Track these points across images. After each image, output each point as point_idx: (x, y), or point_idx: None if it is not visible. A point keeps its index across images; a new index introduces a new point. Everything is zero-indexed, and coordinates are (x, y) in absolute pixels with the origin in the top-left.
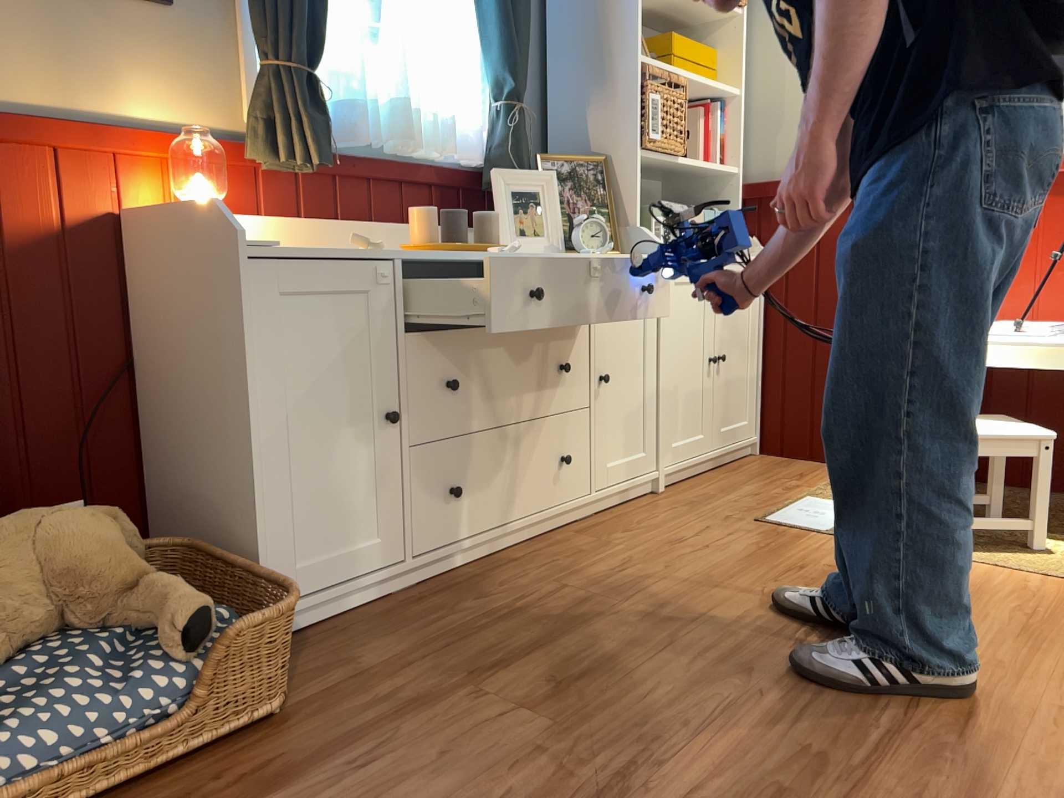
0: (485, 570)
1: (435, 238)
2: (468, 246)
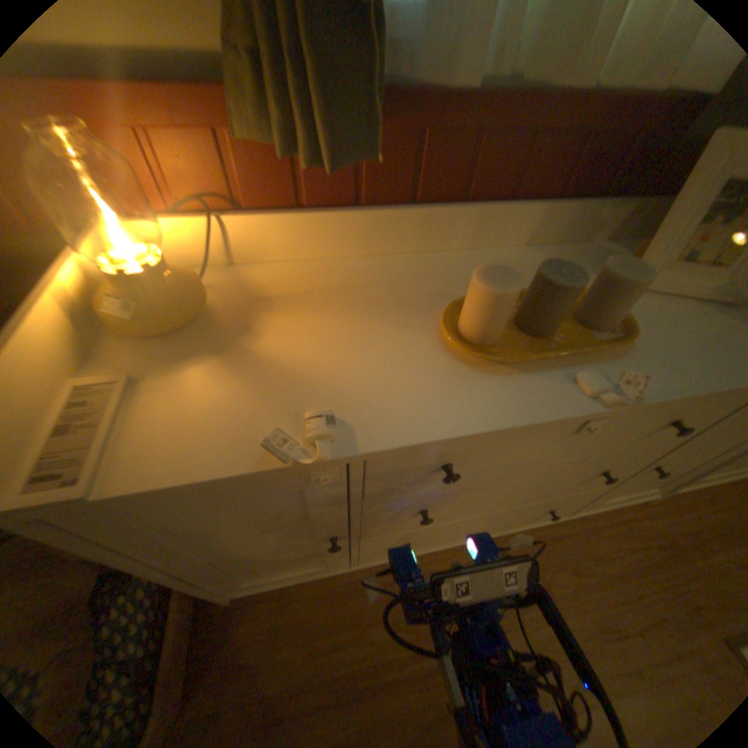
0: (425, 569)
1: (499, 328)
2: (549, 357)
